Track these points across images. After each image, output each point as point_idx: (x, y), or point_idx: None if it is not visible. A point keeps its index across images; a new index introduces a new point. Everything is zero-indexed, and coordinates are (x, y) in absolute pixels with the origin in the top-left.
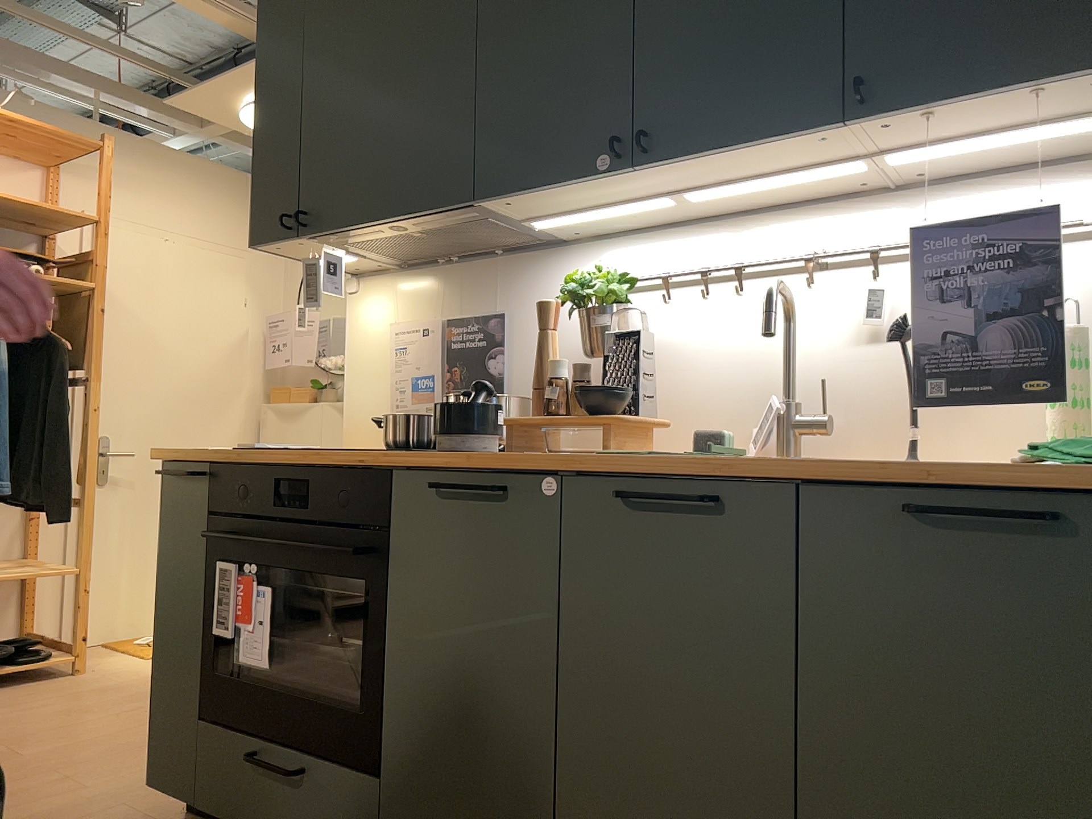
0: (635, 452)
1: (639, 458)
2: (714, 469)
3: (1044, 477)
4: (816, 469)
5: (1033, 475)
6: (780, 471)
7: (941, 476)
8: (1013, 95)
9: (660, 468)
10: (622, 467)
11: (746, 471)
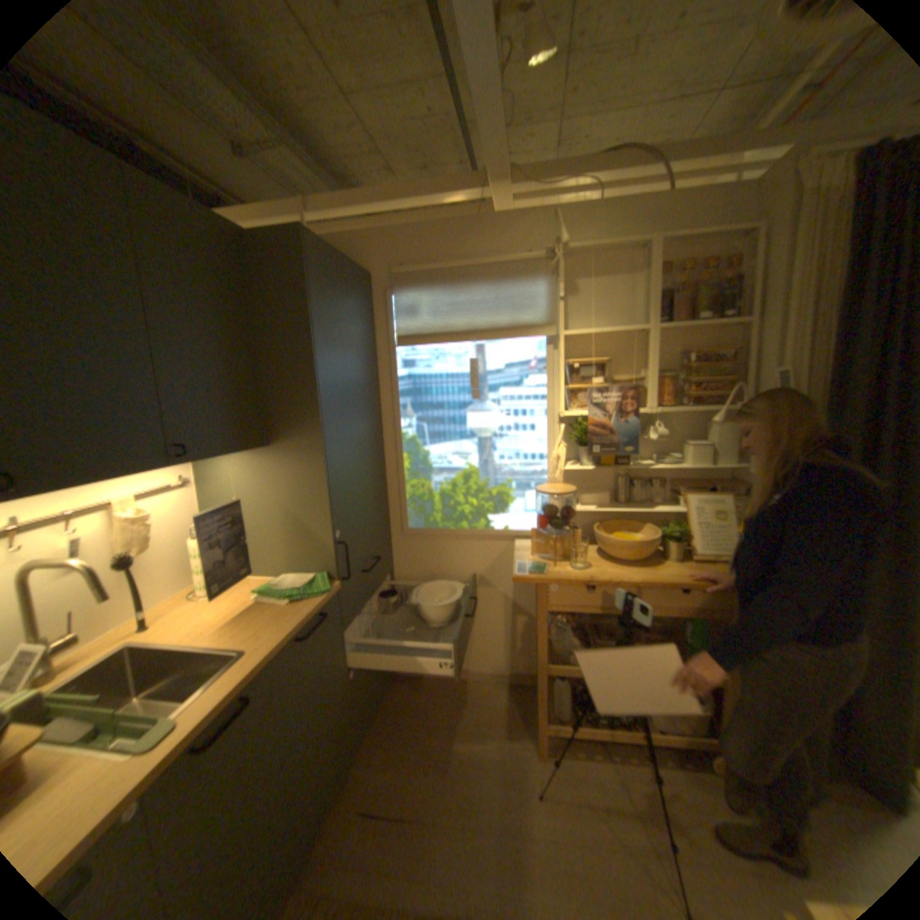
0: (173, 723)
1: (186, 722)
2: (240, 686)
3: (314, 605)
4: (277, 649)
5: (320, 606)
6: (266, 662)
7: (304, 623)
8: (225, 454)
9: (206, 714)
10: (195, 733)
11: (254, 673)
